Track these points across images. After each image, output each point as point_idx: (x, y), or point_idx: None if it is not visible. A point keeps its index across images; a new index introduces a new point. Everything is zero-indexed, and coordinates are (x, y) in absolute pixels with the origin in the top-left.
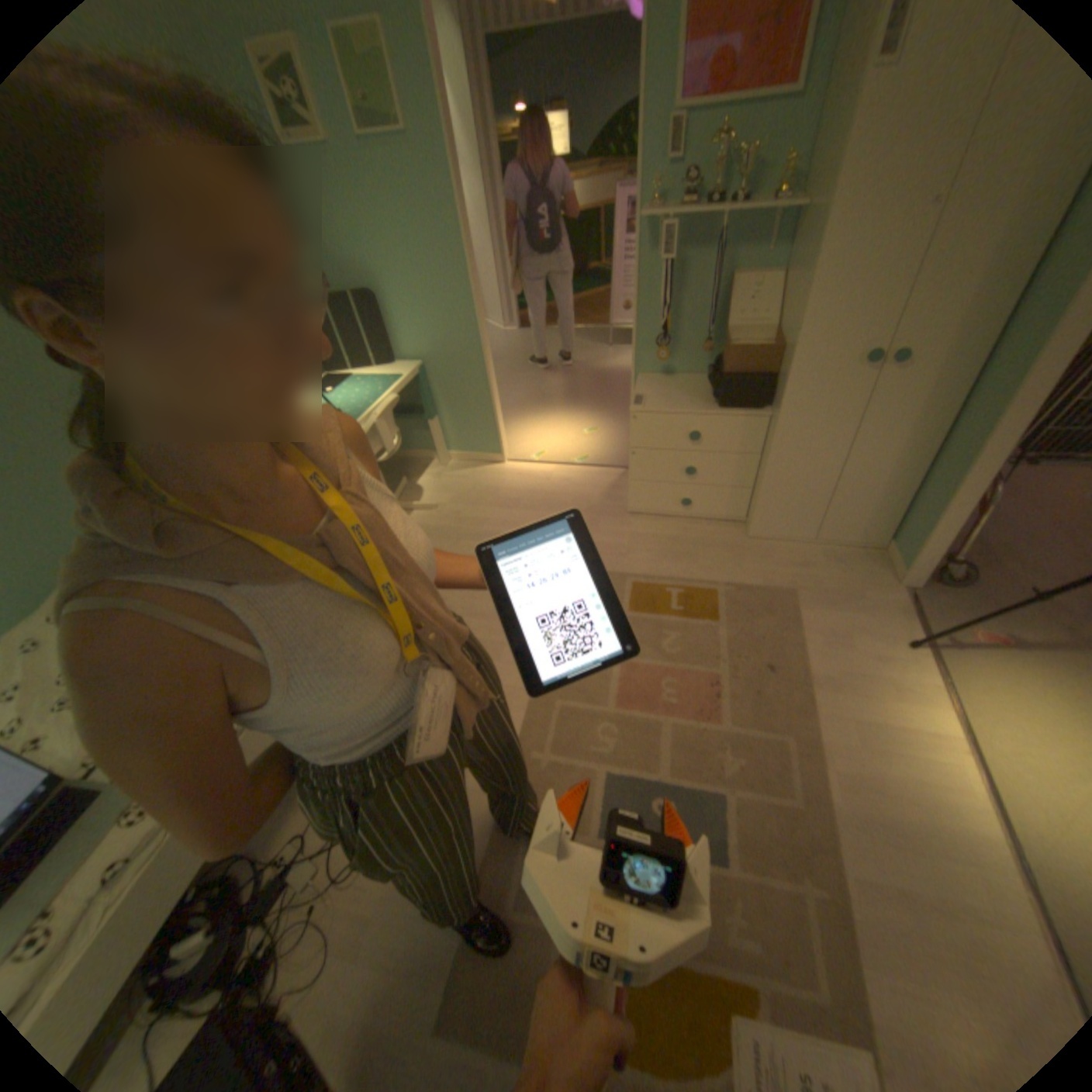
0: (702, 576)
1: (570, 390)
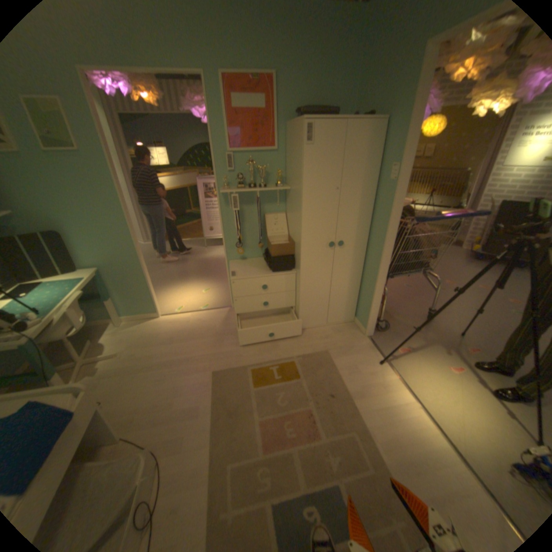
0: (285, 356)
1: (190, 271)
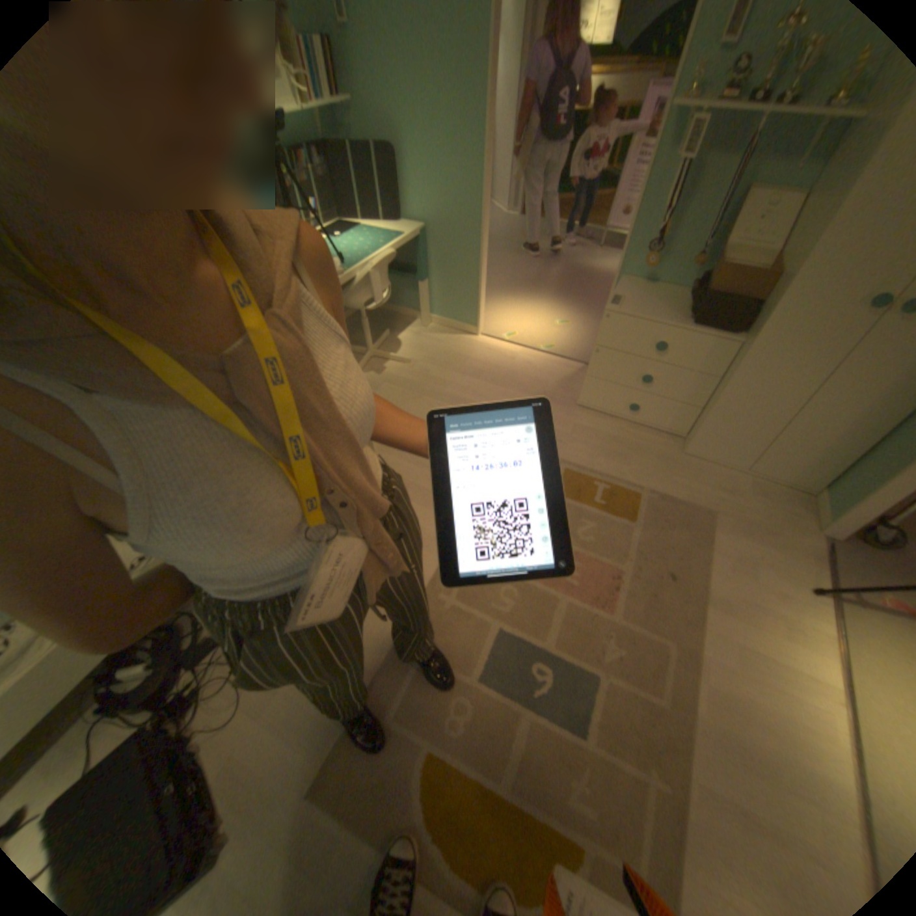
0: (631, 479)
1: (552, 282)
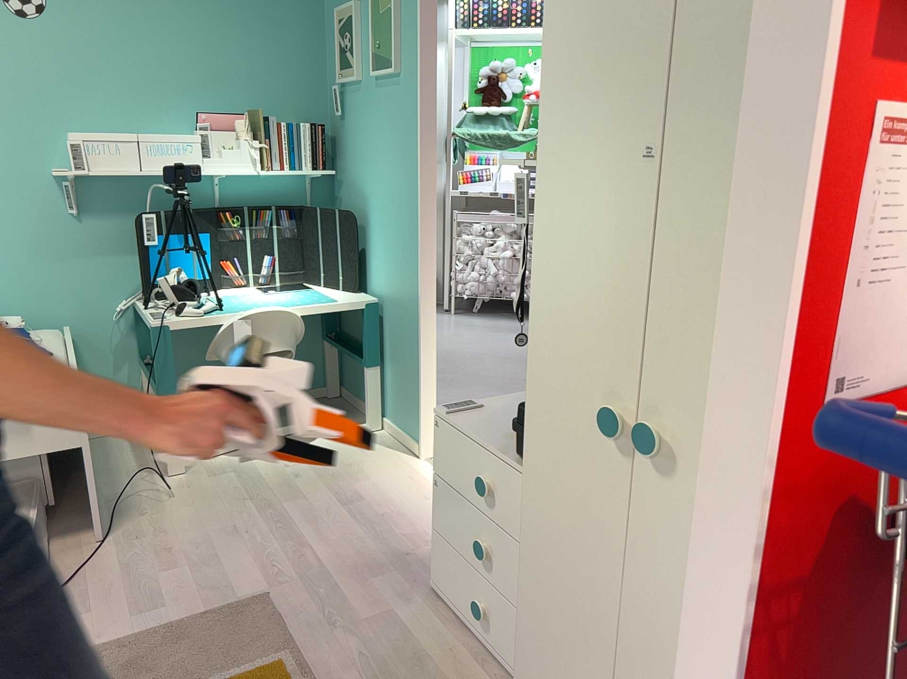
0: None
1: None
